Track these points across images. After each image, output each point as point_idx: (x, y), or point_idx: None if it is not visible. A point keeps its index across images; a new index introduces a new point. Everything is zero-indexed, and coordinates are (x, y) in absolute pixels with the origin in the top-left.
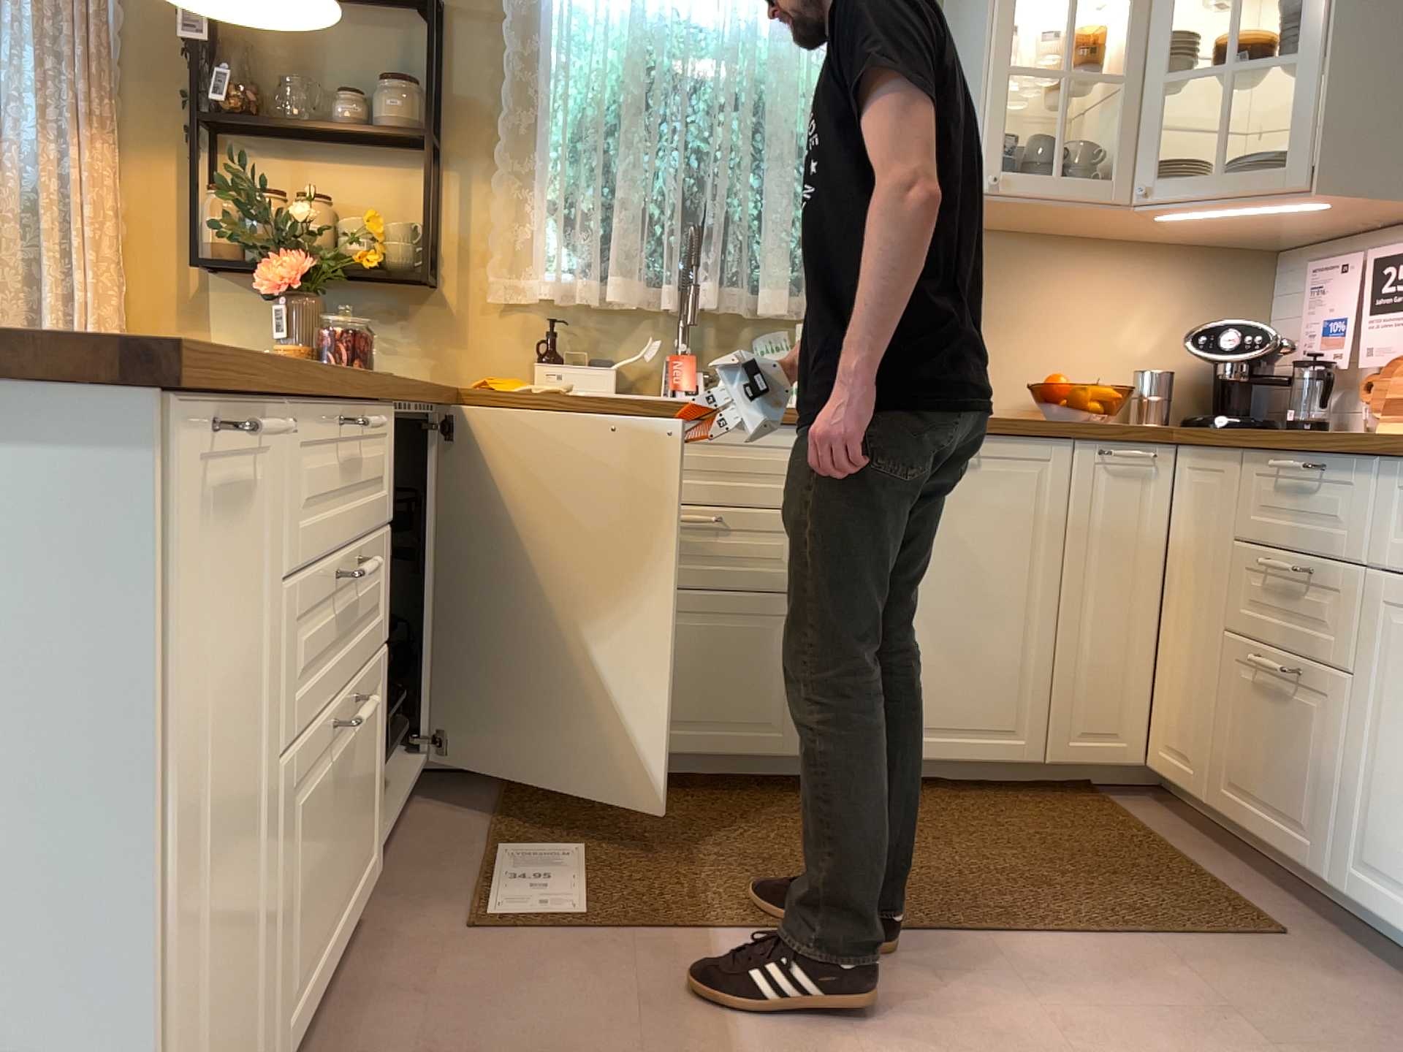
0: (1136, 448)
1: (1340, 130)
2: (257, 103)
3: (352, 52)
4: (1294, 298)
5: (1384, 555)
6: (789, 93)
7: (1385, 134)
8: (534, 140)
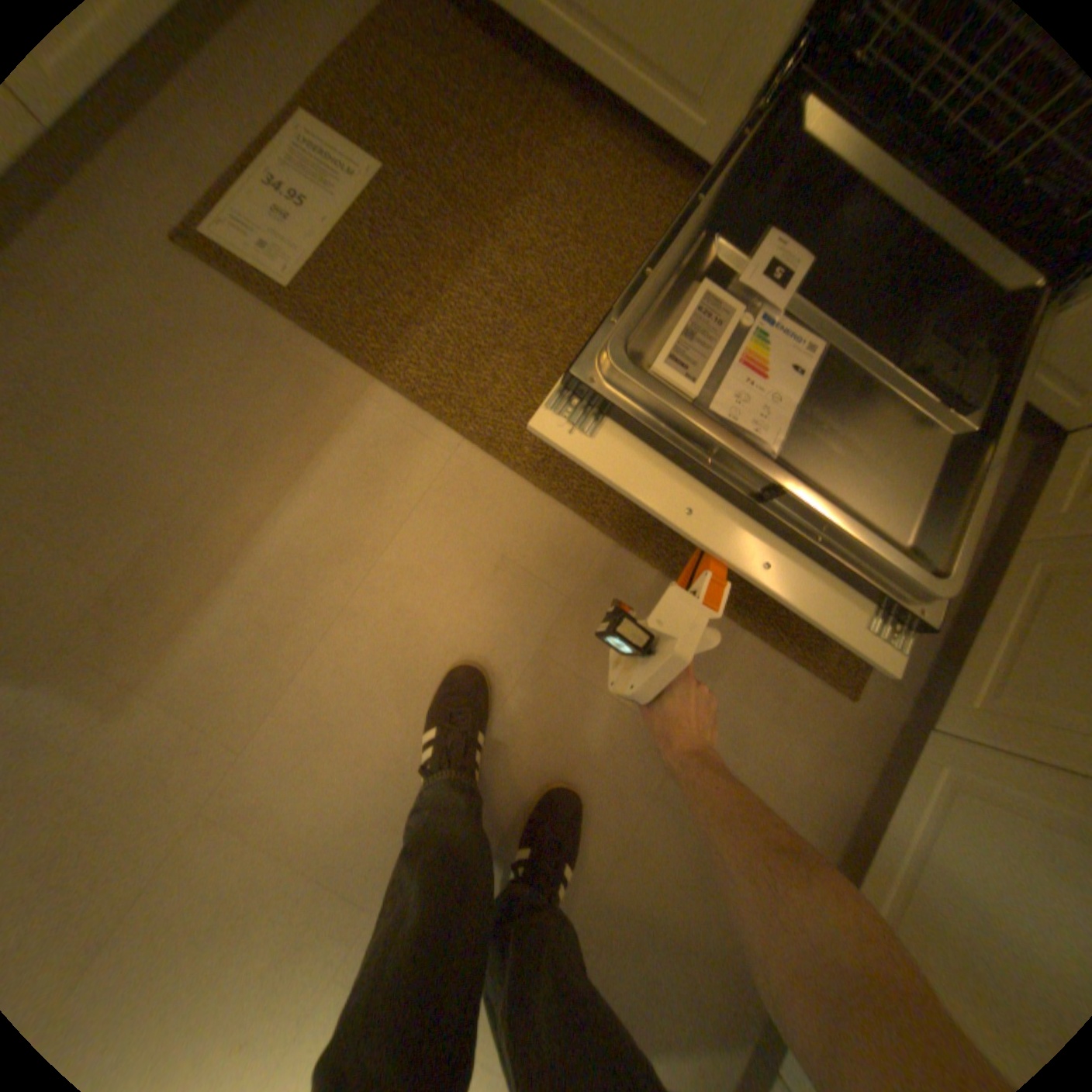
0: None
1: None
2: None
3: None
4: None
5: None
6: None
7: None
8: None
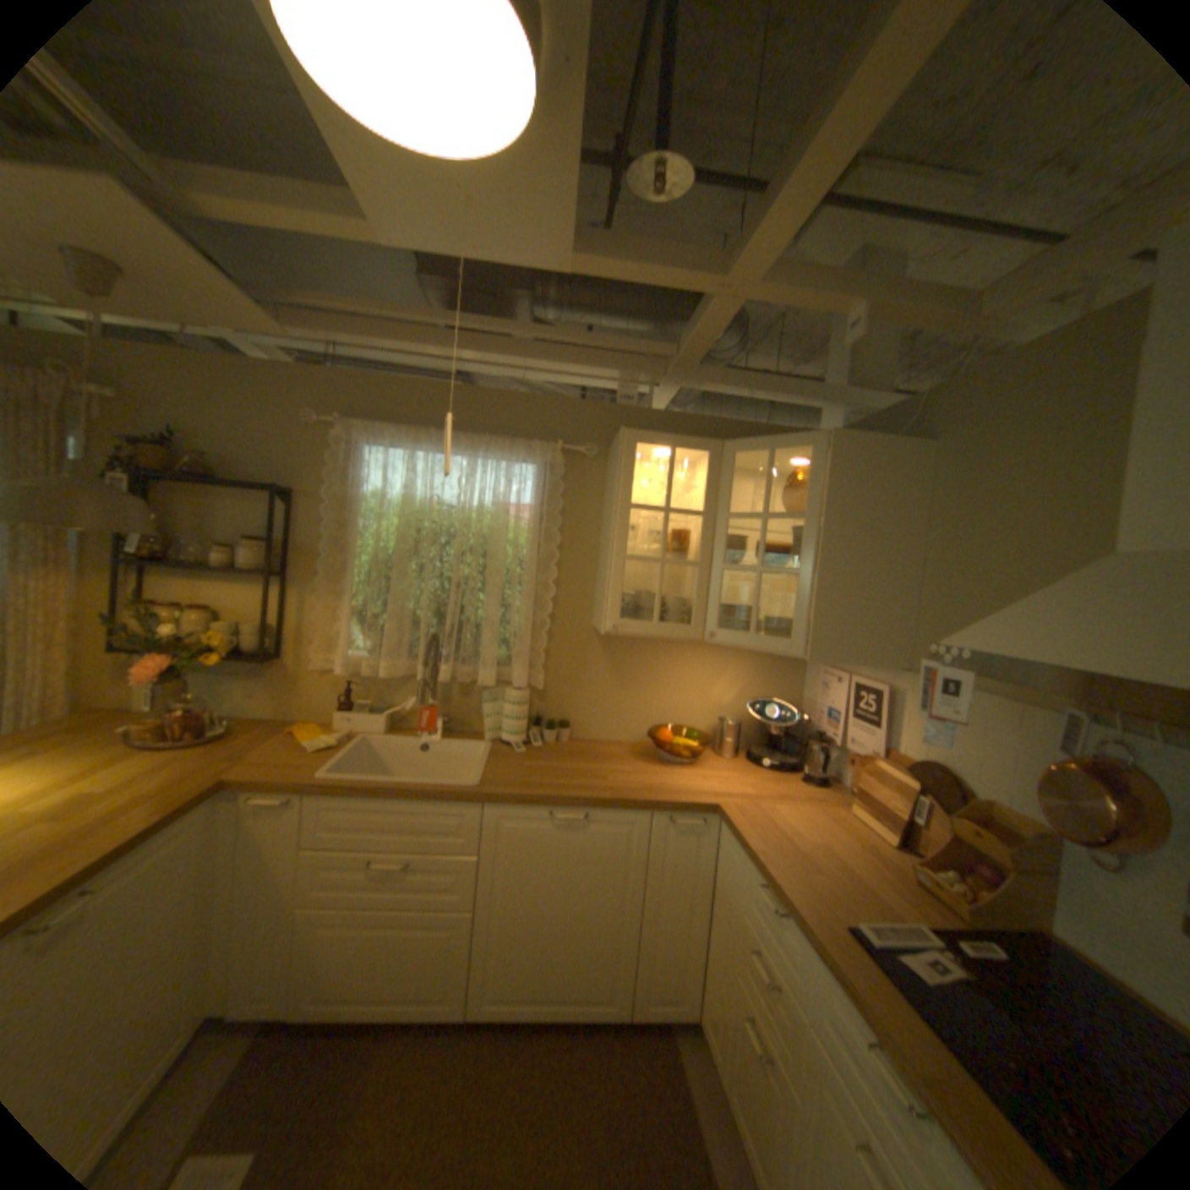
0: (693, 816)
1: (825, 622)
2: (156, 549)
3: (230, 514)
4: (816, 678)
5: (819, 1028)
6: (501, 550)
7: (854, 625)
8: (343, 571)
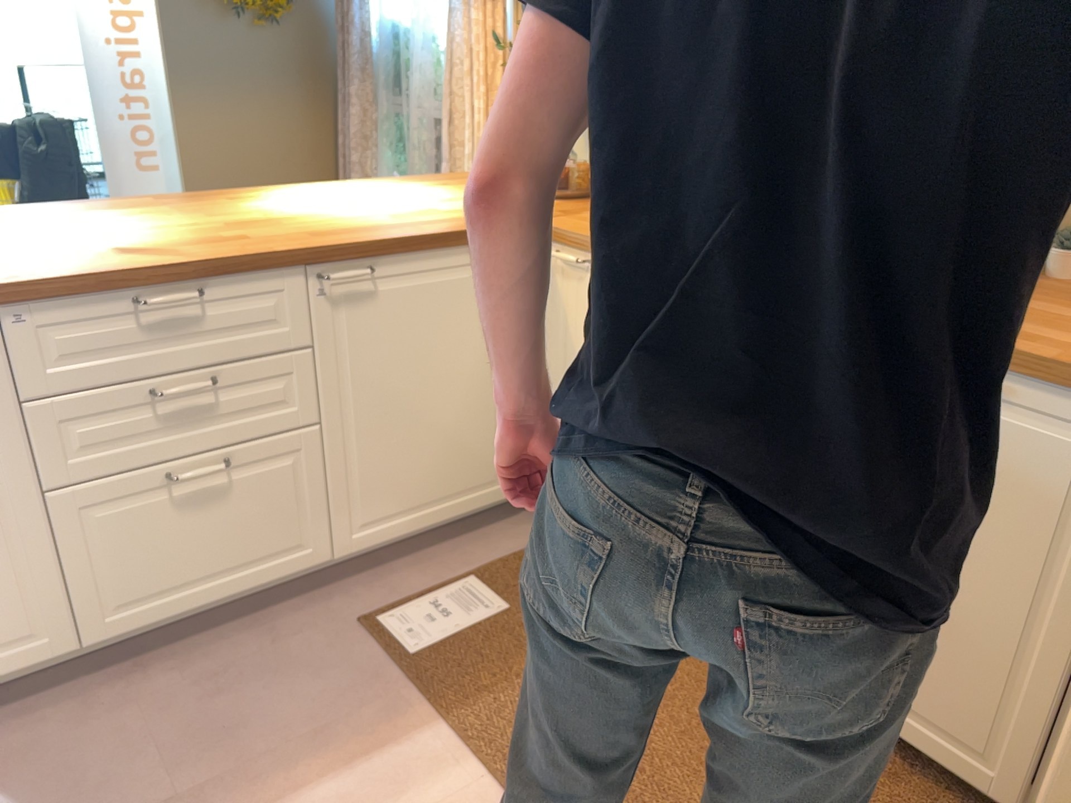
0: None
1: None
2: None
3: None
4: None
5: None
6: None
7: None
8: None
